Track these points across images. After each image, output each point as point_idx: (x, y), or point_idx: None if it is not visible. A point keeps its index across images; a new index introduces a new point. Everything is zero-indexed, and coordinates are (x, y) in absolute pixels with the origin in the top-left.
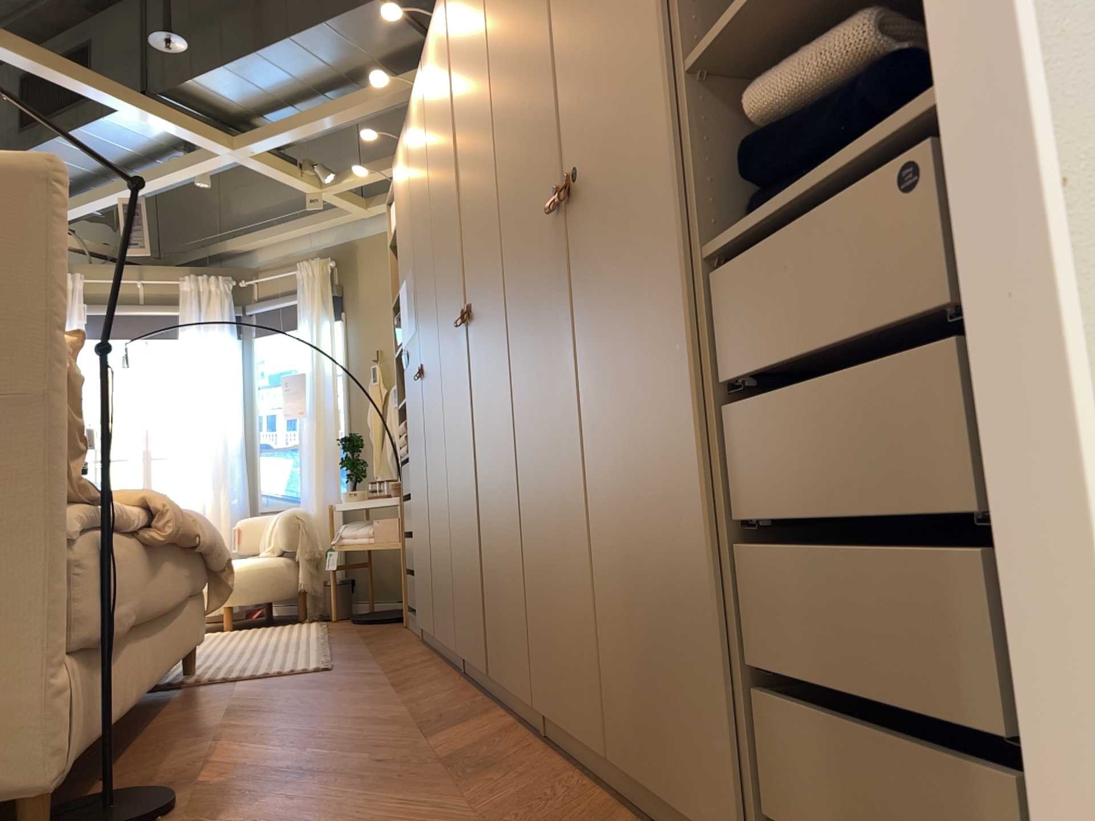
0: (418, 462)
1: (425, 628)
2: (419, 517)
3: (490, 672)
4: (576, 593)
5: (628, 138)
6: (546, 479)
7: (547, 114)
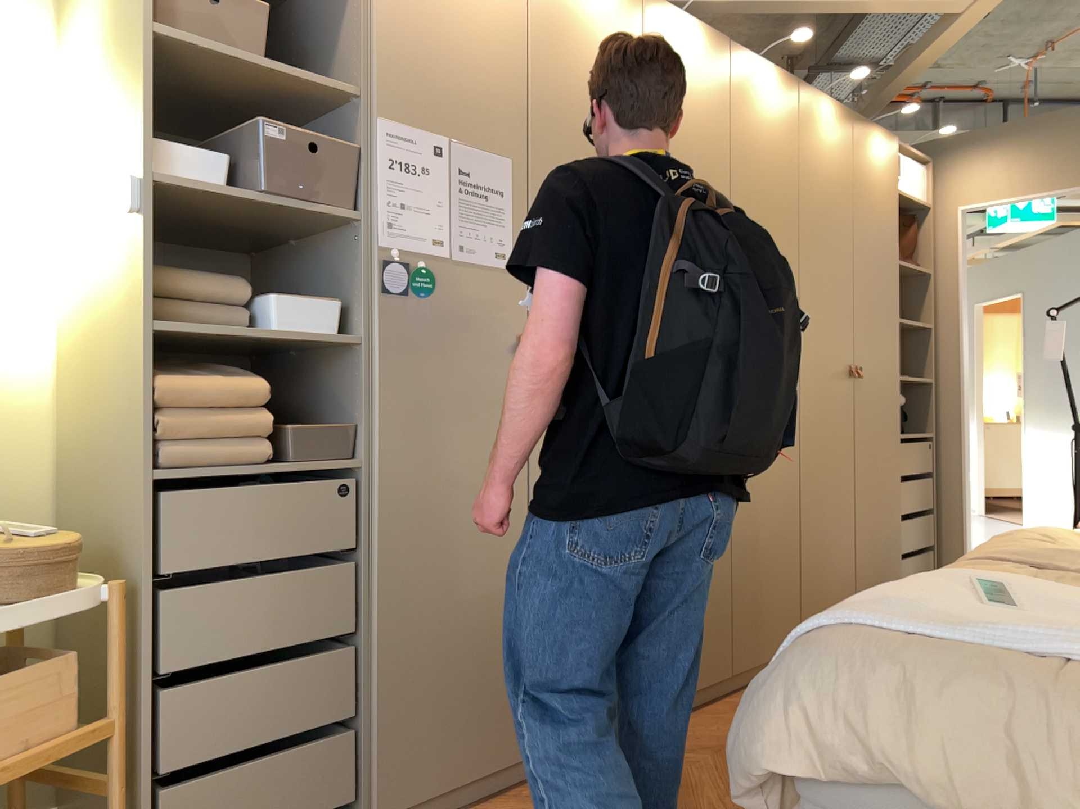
0: (463, 487)
1: (447, 786)
2: (447, 588)
3: (728, 673)
4: (838, 560)
5: (881, 376)
6: (821, 504)
7: (842, 317)
